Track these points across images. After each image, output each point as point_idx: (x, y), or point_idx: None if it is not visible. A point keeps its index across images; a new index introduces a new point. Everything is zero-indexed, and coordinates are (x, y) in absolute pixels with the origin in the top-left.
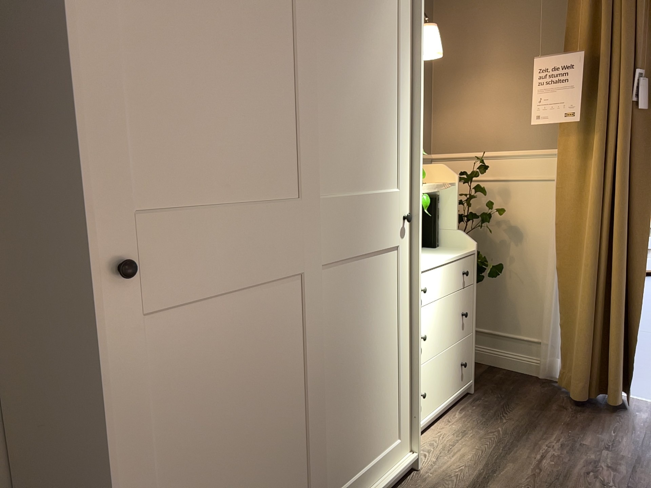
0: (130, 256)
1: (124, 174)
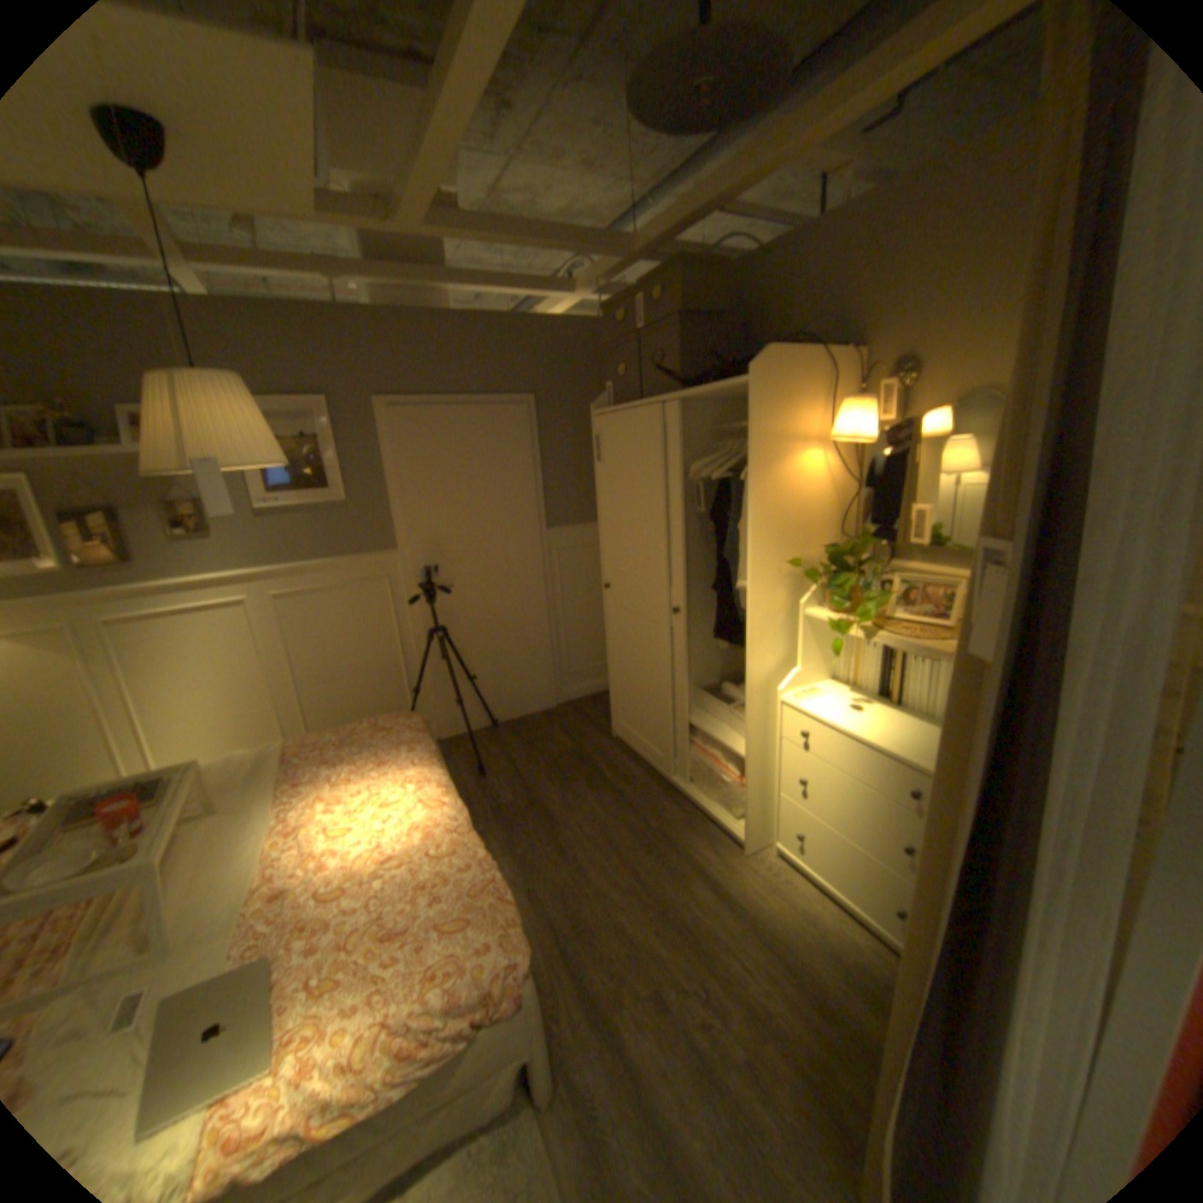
0: (610, 586)
1: (609, 559)
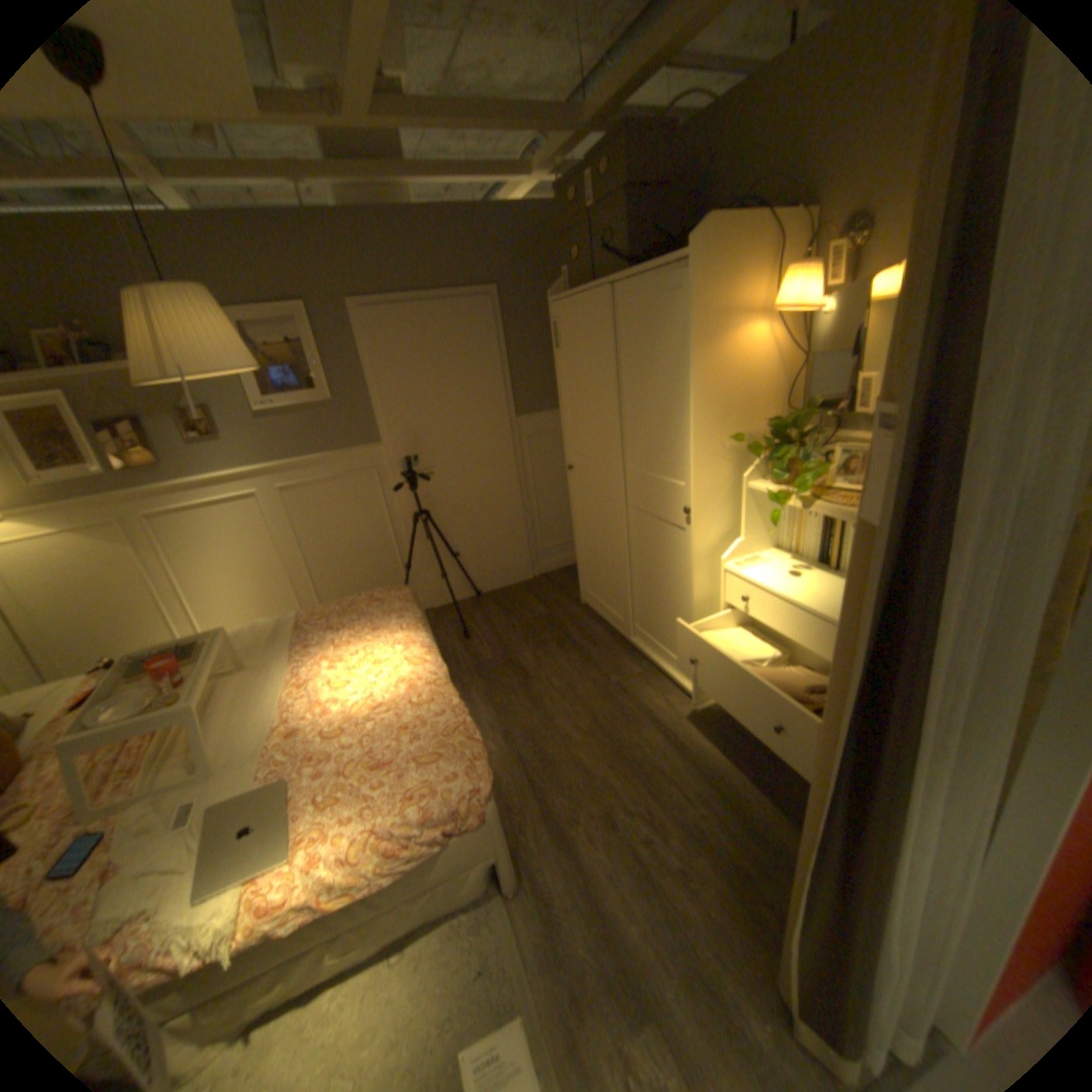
0: (572, 467)
1: (570, 443)
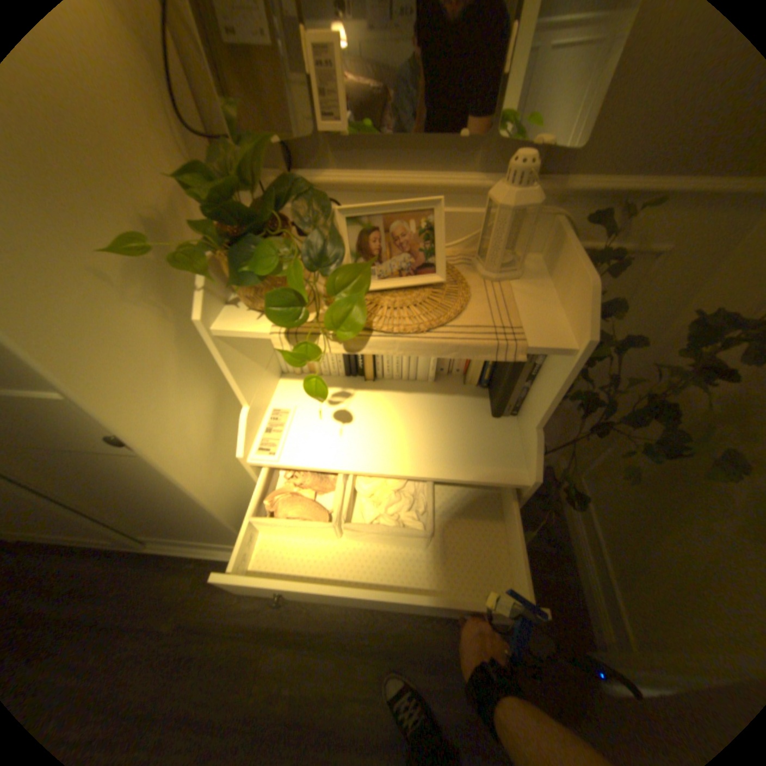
0: None
1: None
